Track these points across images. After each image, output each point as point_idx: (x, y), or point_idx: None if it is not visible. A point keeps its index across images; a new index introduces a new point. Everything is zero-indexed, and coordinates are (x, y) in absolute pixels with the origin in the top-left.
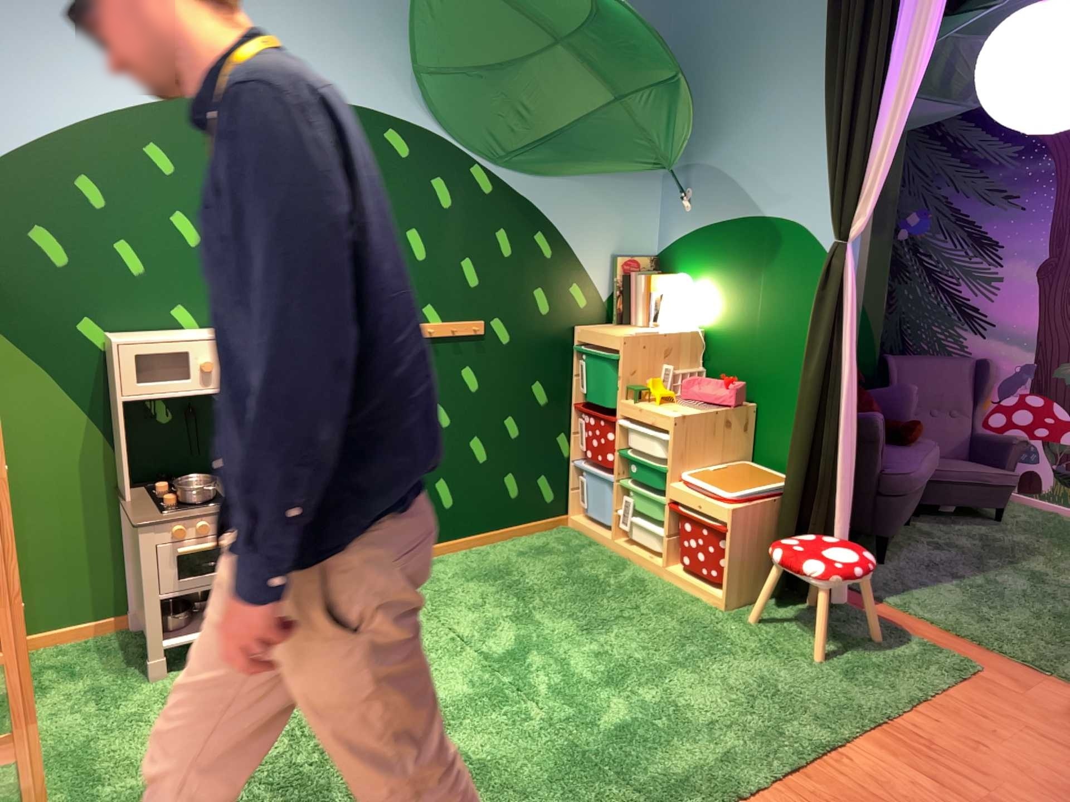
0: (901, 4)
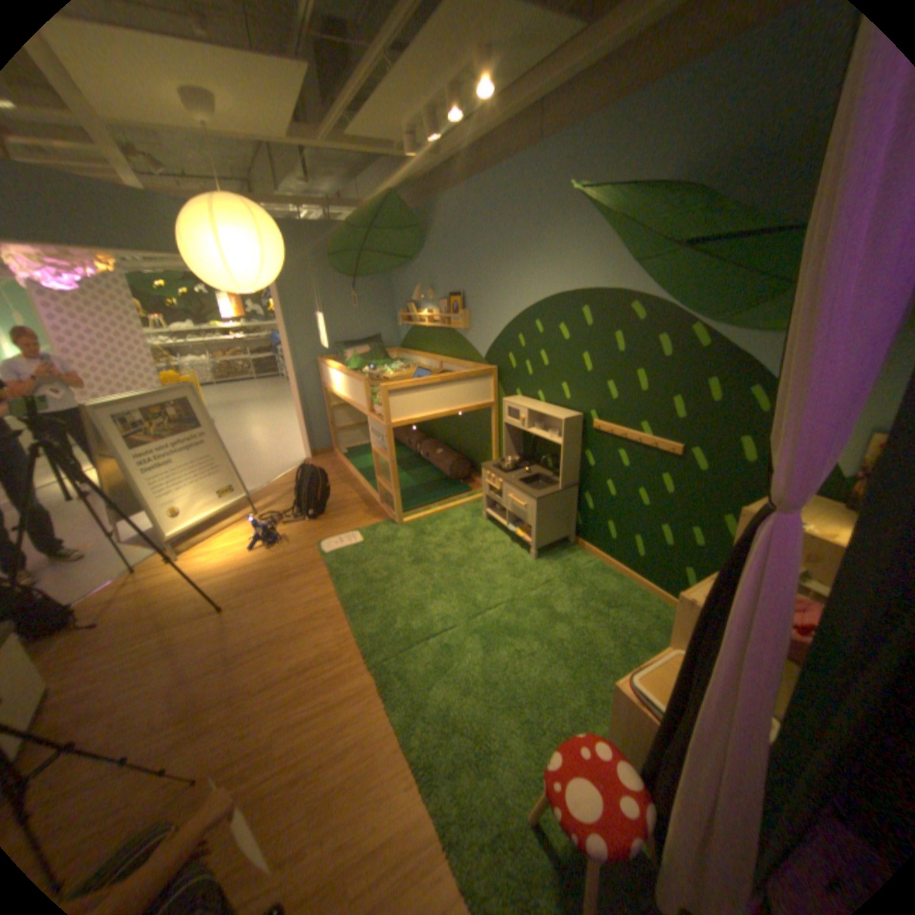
0: None
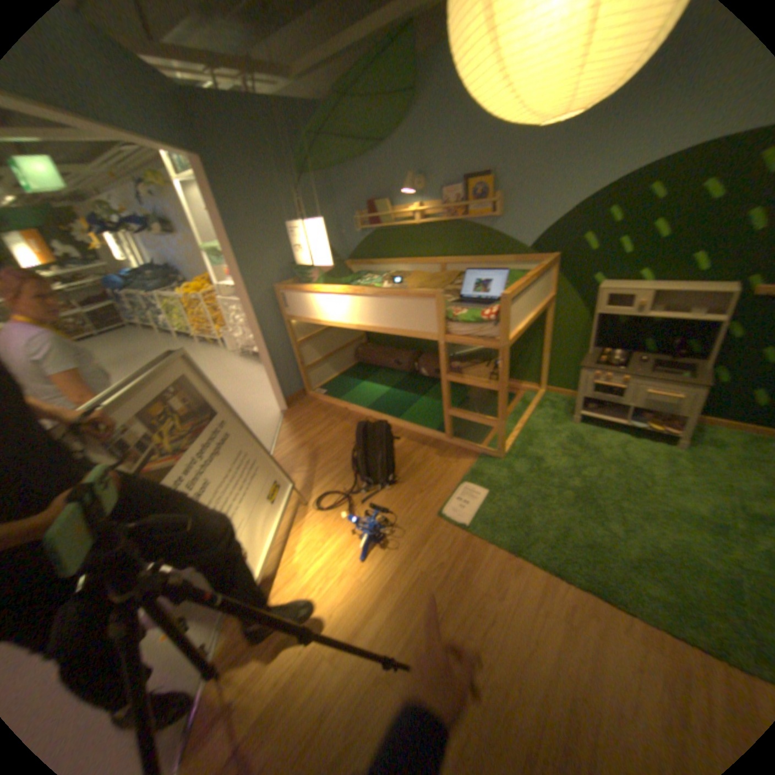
0: None
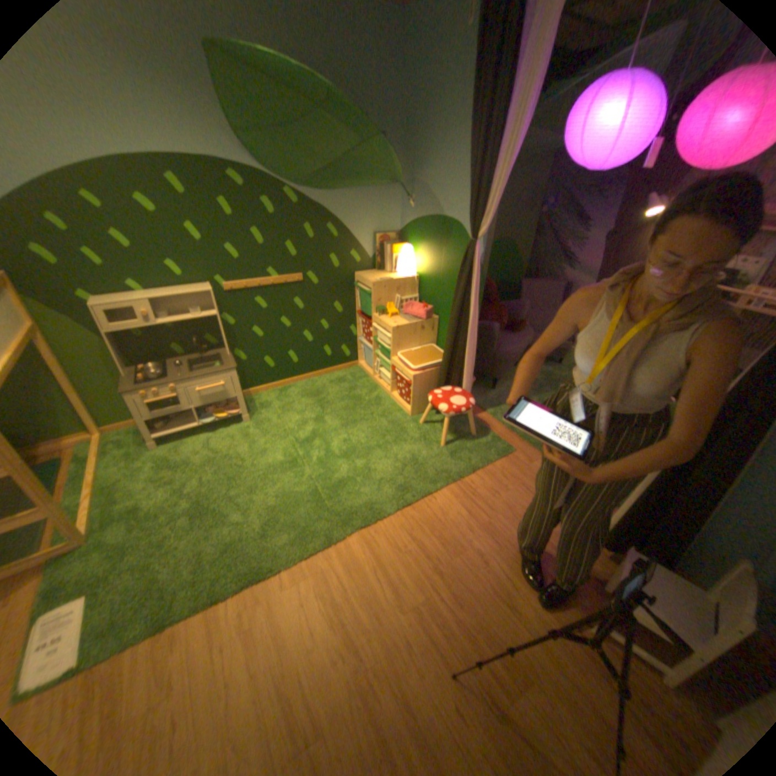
0: (516, 81)
